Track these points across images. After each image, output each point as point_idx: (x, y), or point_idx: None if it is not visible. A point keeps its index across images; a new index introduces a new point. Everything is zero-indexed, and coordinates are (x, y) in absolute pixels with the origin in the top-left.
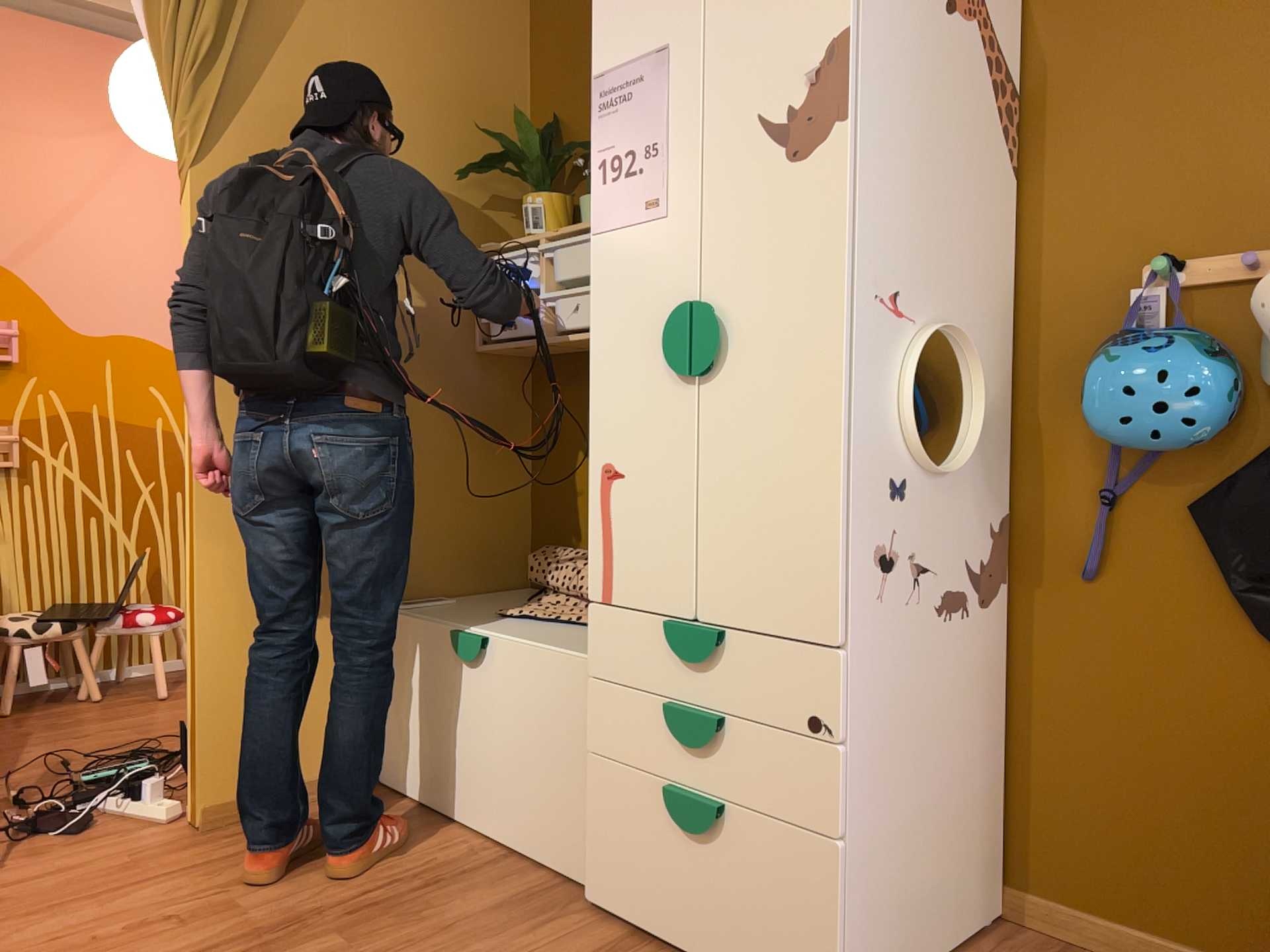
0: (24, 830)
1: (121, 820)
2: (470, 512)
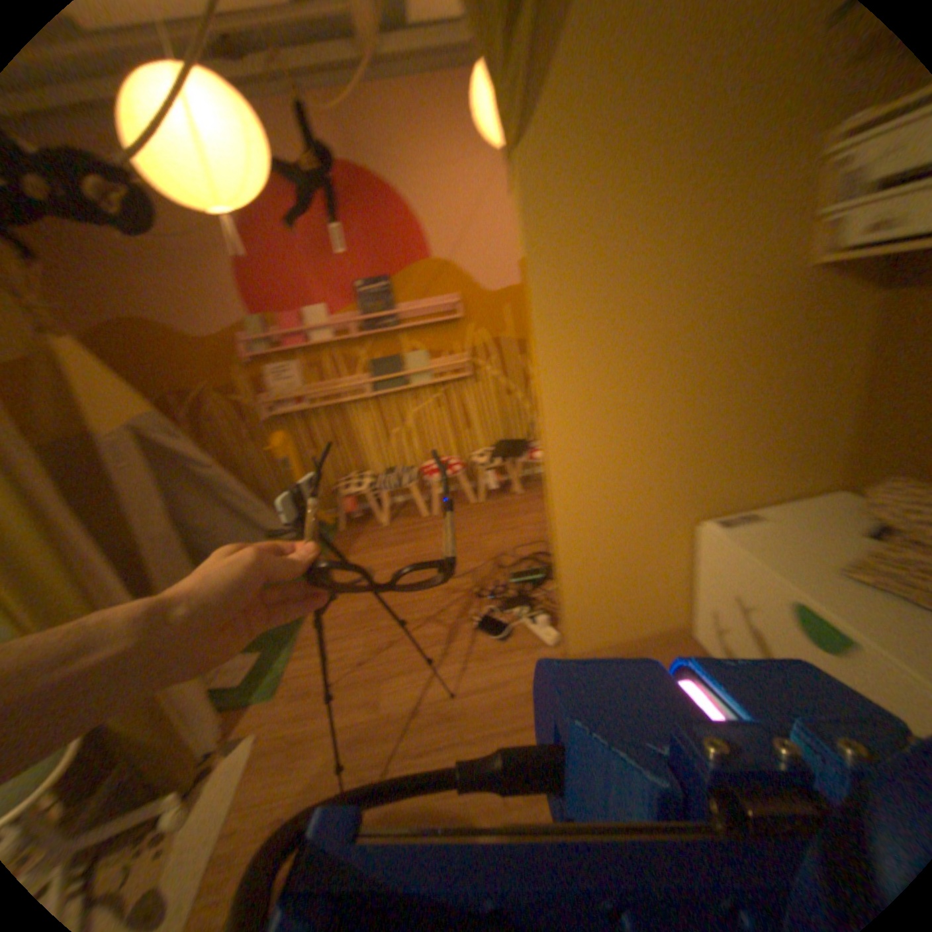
0: (479, 627)
1: (527, 633)
2: (793, 430)
